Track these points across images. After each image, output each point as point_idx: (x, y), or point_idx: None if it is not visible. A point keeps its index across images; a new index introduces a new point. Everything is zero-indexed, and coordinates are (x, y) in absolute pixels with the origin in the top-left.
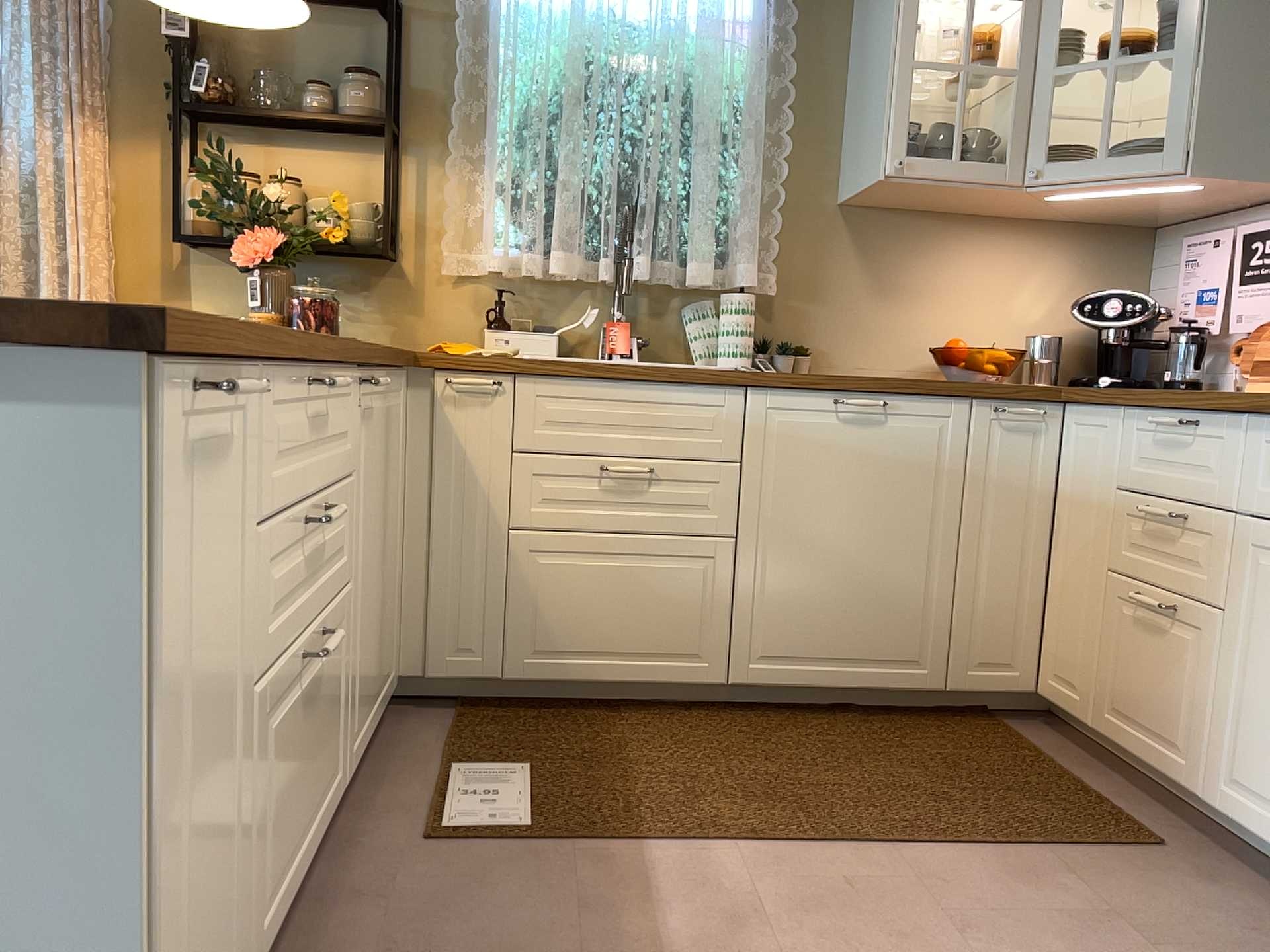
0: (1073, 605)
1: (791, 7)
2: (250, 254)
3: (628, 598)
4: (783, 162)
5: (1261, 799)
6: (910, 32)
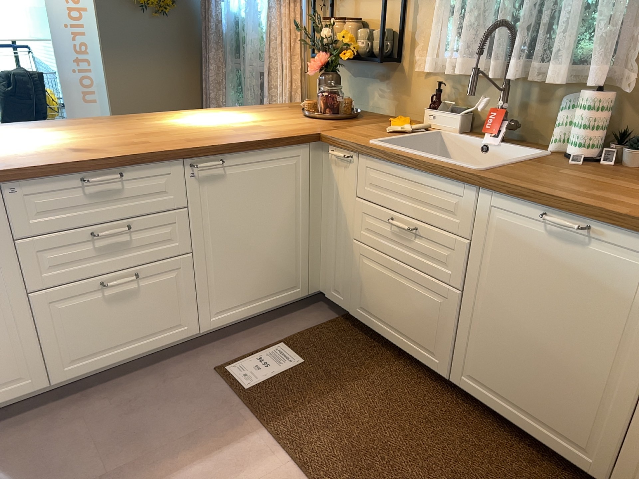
0: None
1: None
2: (312, 68)
3: (401, 300)
4: None
5: None
6: None
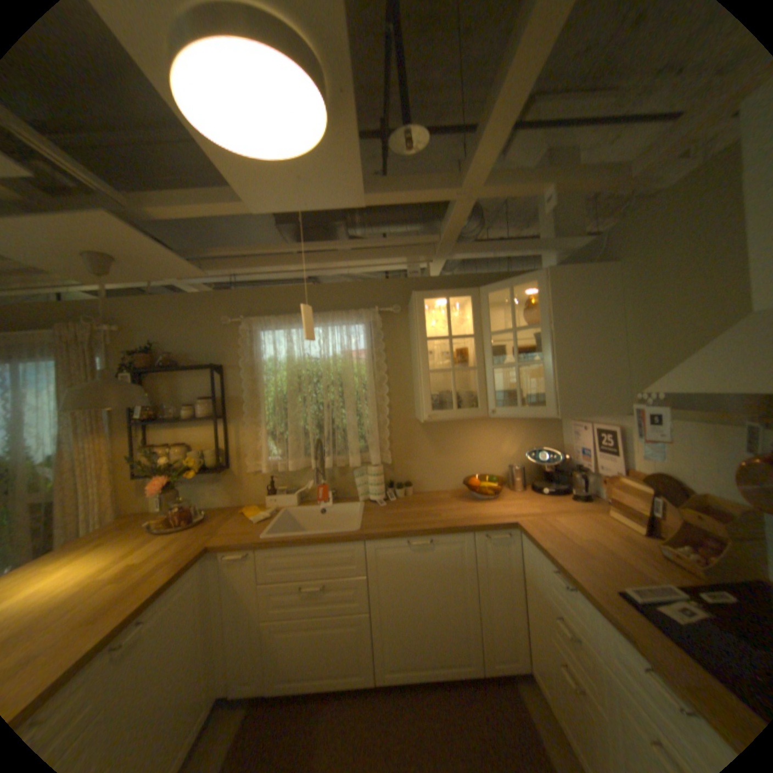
0: (539, 641)
1: (381, 343)
2: (152, 490)
3: (320, 650)
4: (386, 408)
5: None
6: (425, 359)
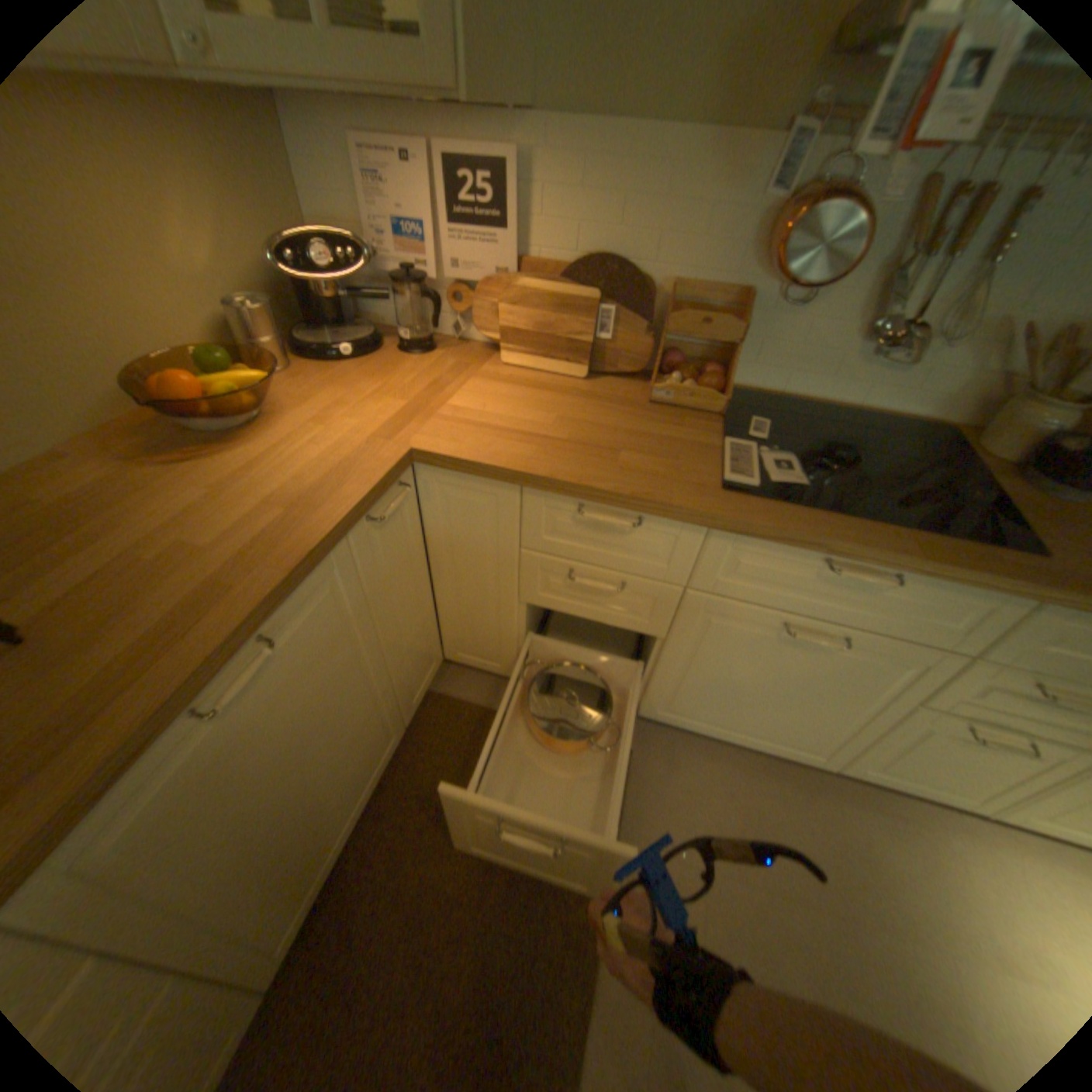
0: (473, 617)
1: None
2: None
3: None
4: None
5: (691, 717)
6: None
